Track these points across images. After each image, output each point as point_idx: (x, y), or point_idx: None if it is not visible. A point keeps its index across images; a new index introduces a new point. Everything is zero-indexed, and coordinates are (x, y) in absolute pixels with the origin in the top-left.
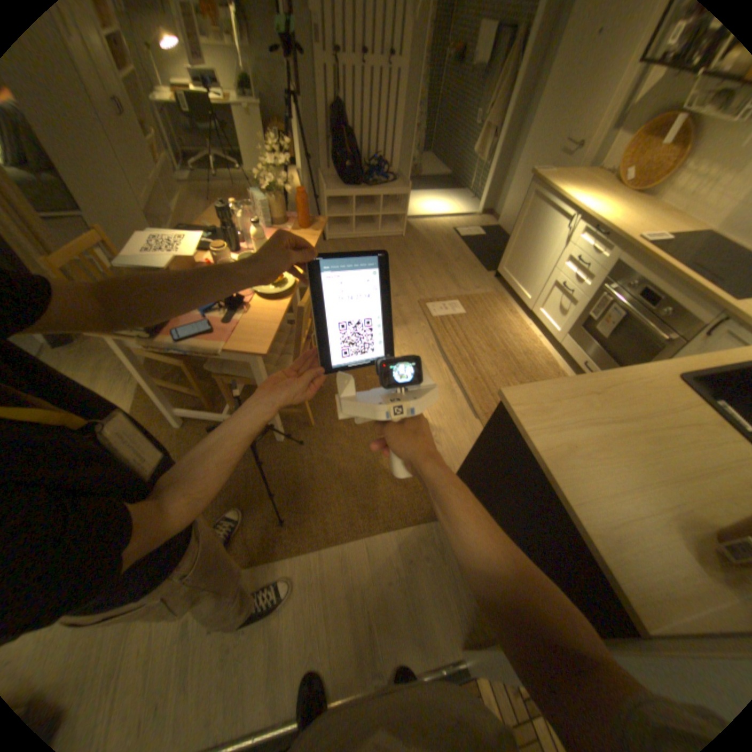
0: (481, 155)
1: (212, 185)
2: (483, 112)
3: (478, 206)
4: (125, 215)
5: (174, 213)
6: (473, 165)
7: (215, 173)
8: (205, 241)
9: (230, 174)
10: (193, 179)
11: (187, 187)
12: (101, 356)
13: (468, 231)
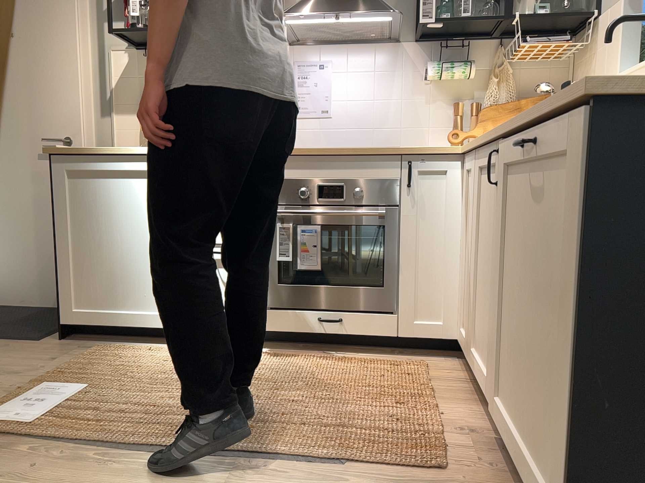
0: None
1: None
2: None
3: None
4: None
5: None
6: None
7: None
8: None
9: None
10: None
11: None
12: None
13: None
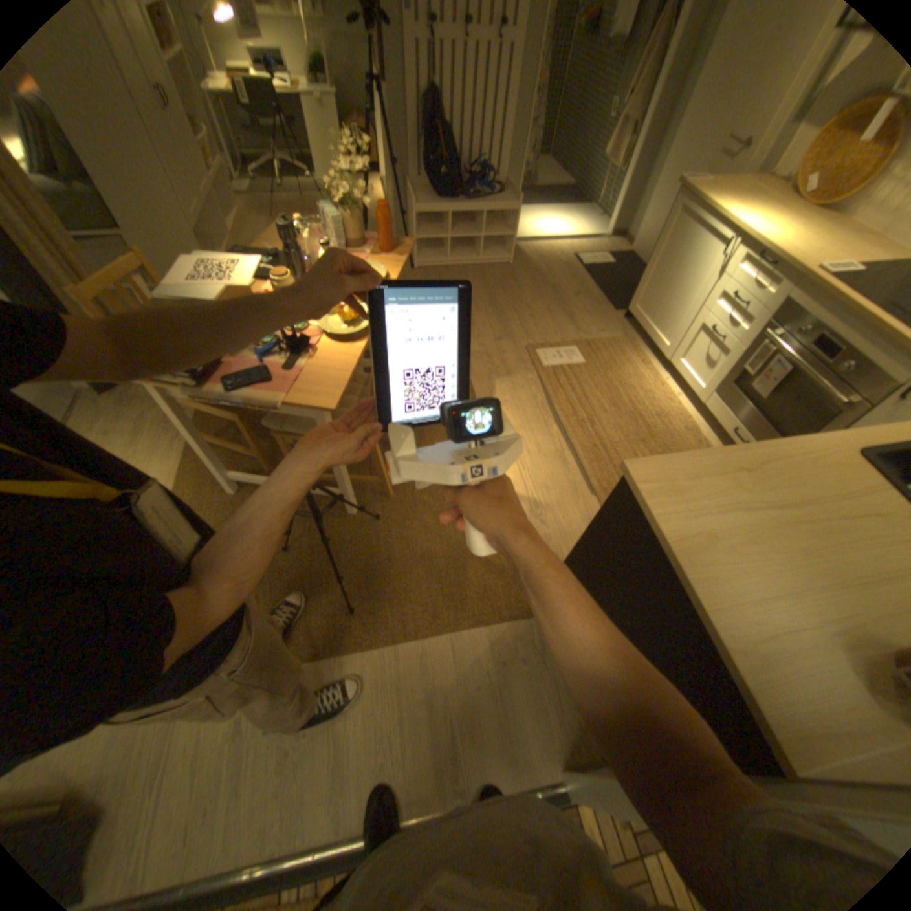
0: (614, 159)
1: (277, 198)
2: (620, 101)
3: (607, 226)
4: (174, 234)
5: (231, 233)
6: (604, 171)
7: (281, 182)
8: (265, 268)
9: (299, 184)
10: (255, 190)
11: (247, 200)
12: (145, 406)
13: (594, 258)
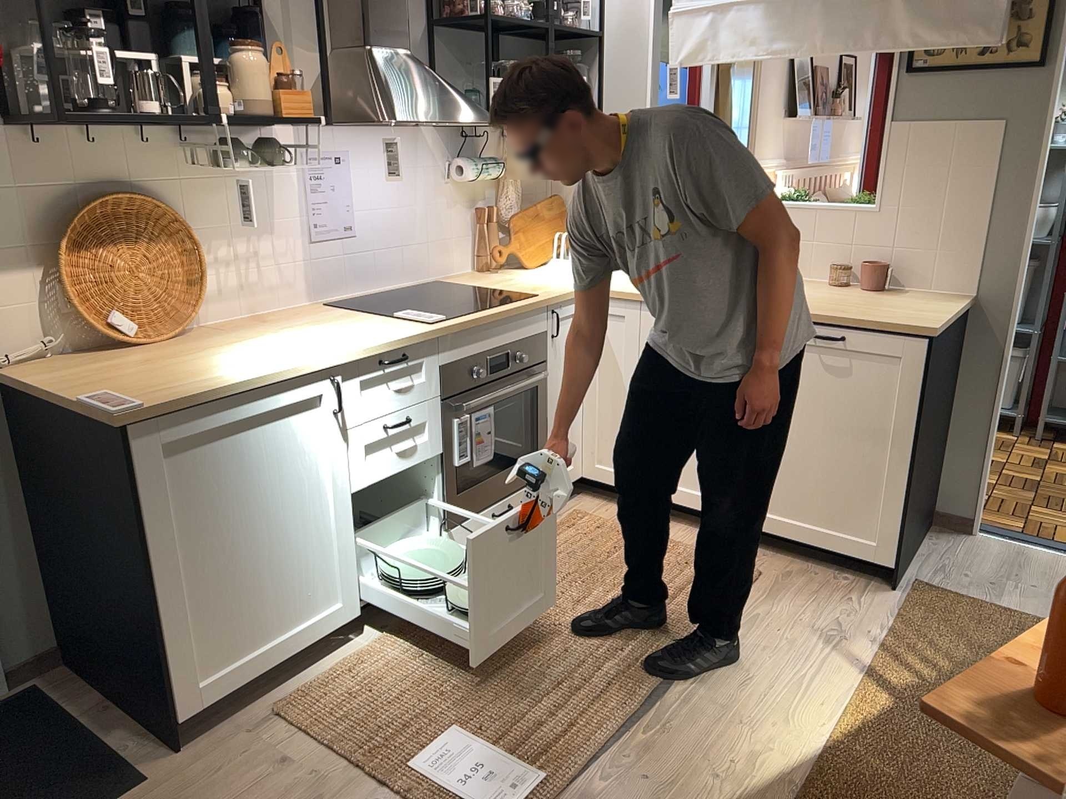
0: None
1: None
2: None
3: None
4: None
5: None
6: None
7: None
8: None
9: None
10: None
11: None
12: None
13: None
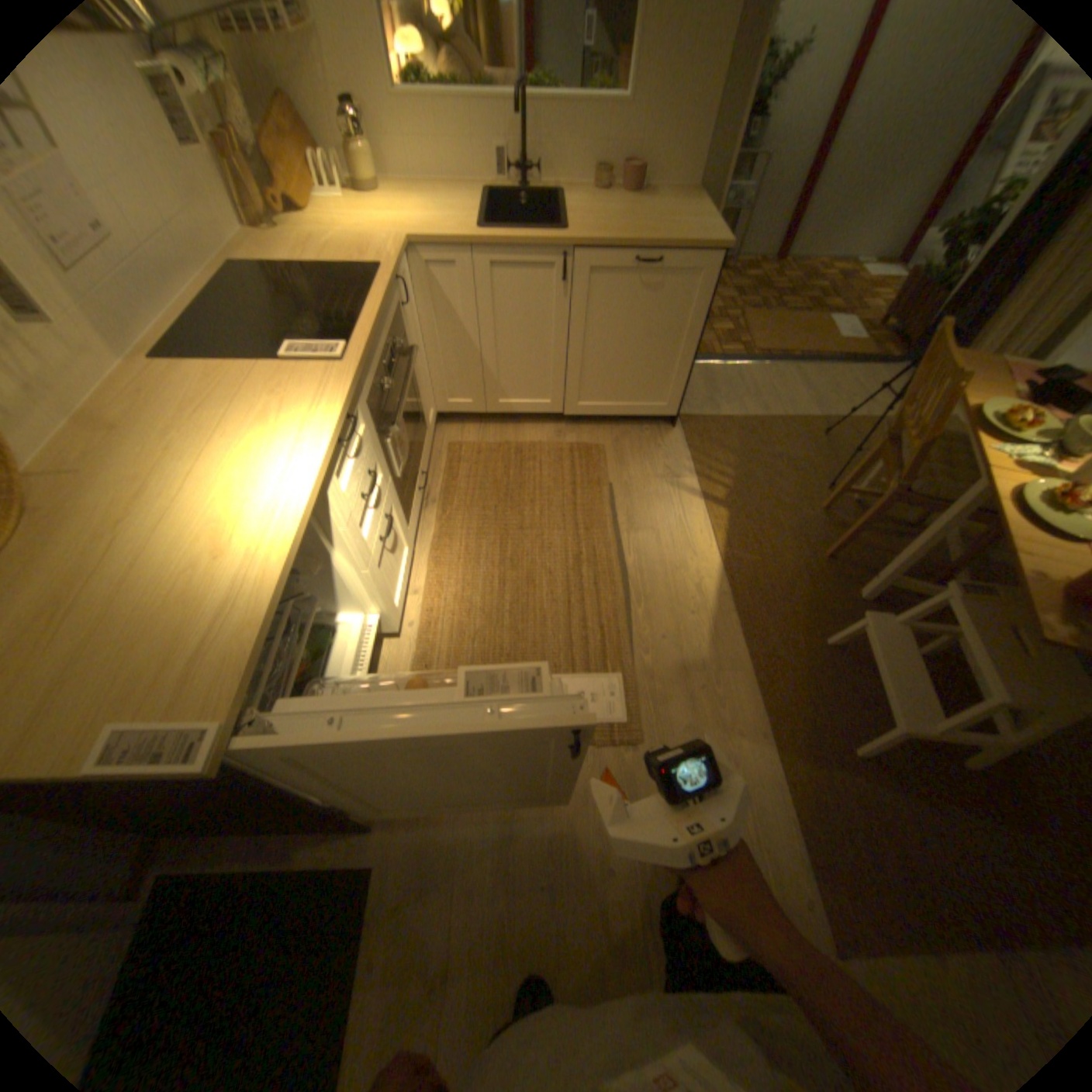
0: None
1: None
2: None
3: None
4: None
5: None
6: None
7: None
8: None
9: None
10: None
11: None
12: None
13: None
